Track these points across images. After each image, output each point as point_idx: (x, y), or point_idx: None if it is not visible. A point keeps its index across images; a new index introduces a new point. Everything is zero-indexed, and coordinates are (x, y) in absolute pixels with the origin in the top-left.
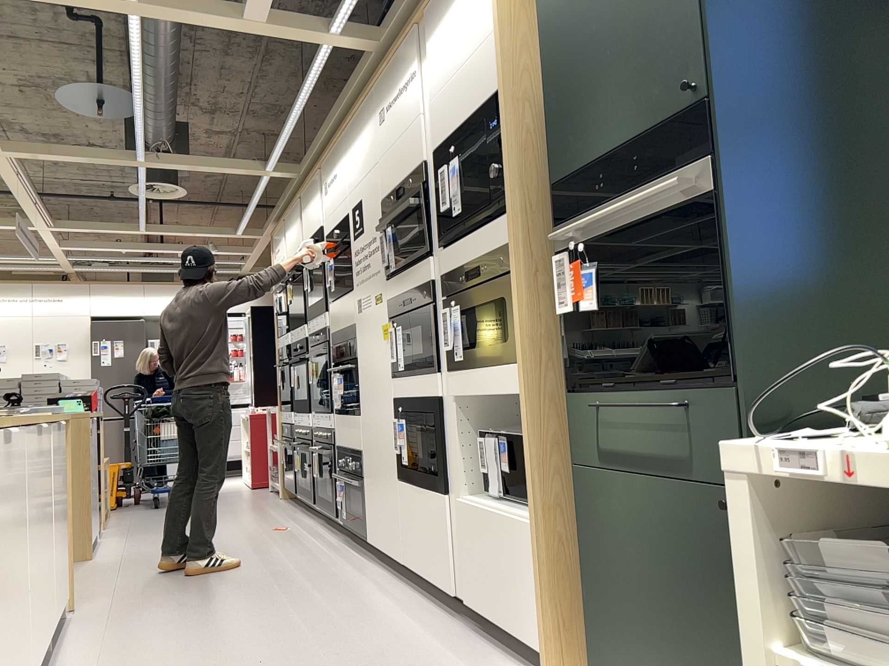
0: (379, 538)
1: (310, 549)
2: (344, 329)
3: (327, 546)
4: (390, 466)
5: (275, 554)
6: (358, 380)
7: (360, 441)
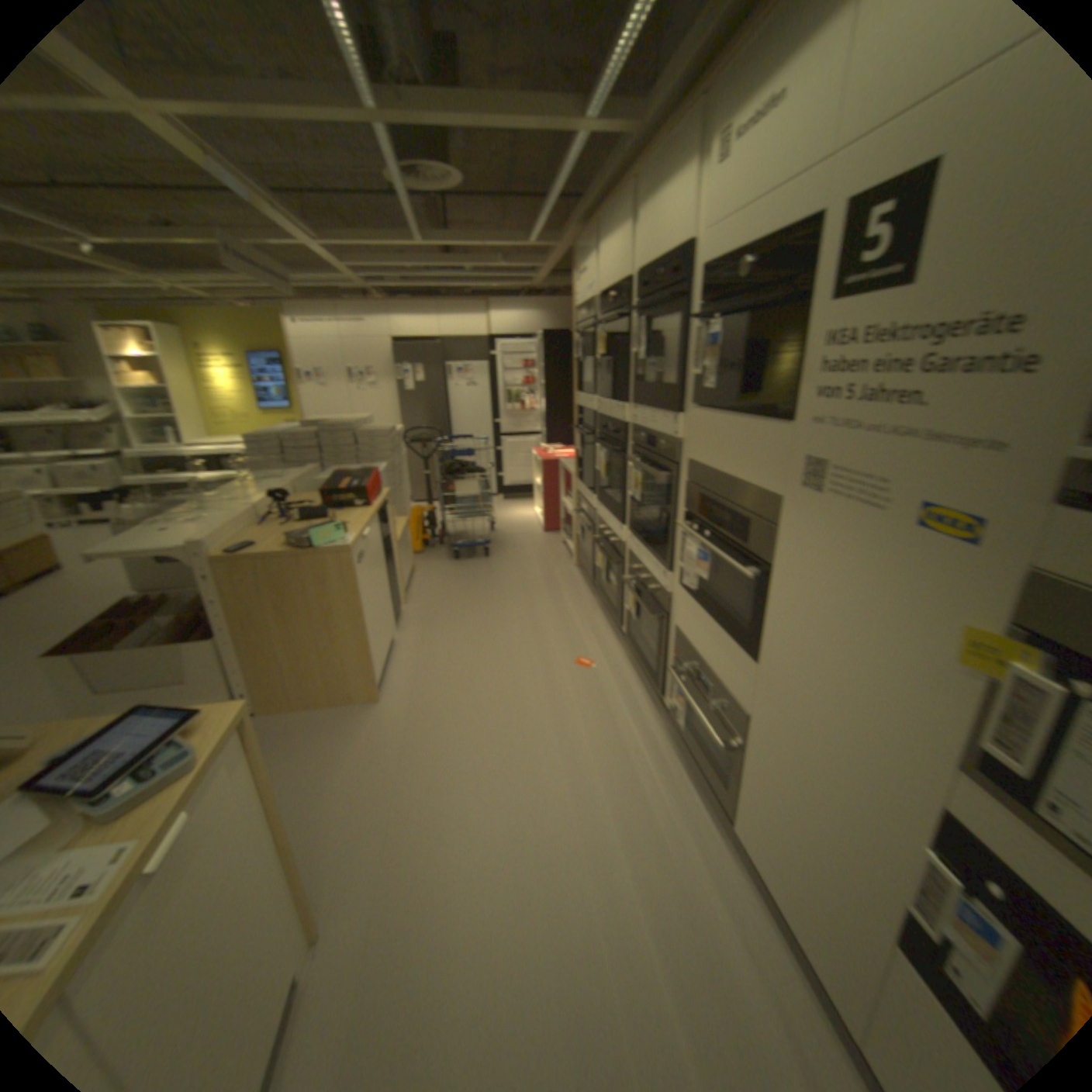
0: (772, 880)
1: (629, 758)
2: (727, 472)
3: (651, 752)
4: (860, 871)
5: (585, 761)
6: (767, 607)
7: (744, 695)
